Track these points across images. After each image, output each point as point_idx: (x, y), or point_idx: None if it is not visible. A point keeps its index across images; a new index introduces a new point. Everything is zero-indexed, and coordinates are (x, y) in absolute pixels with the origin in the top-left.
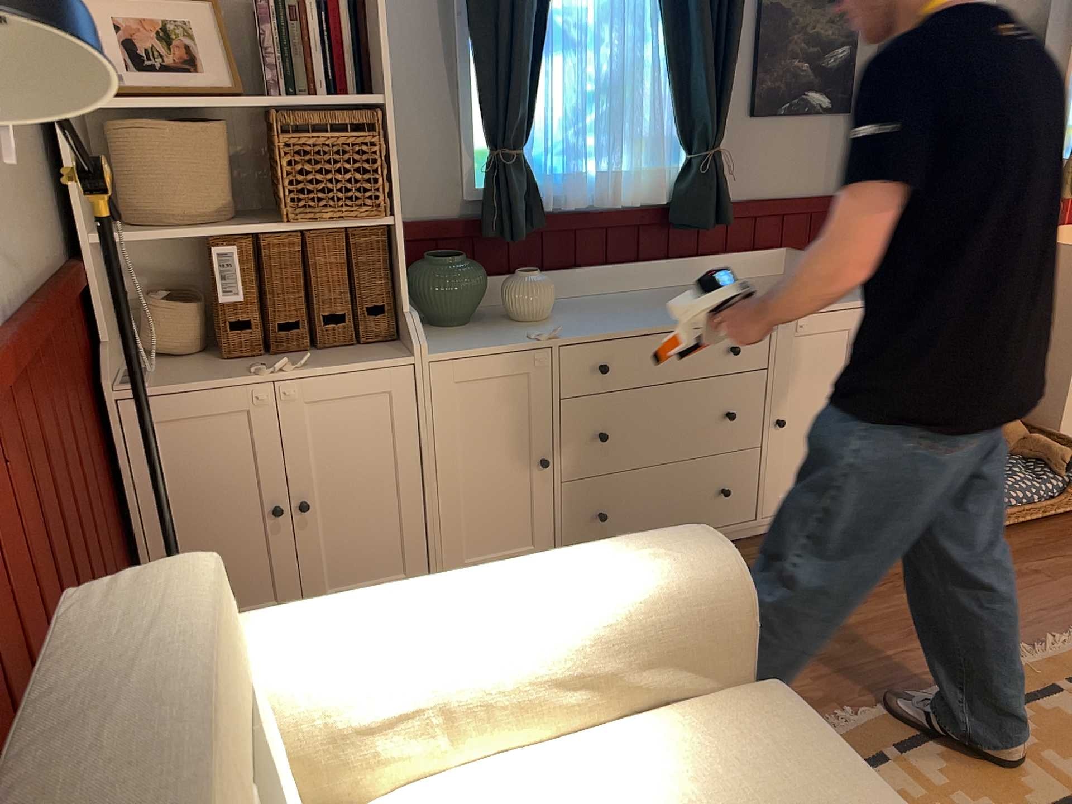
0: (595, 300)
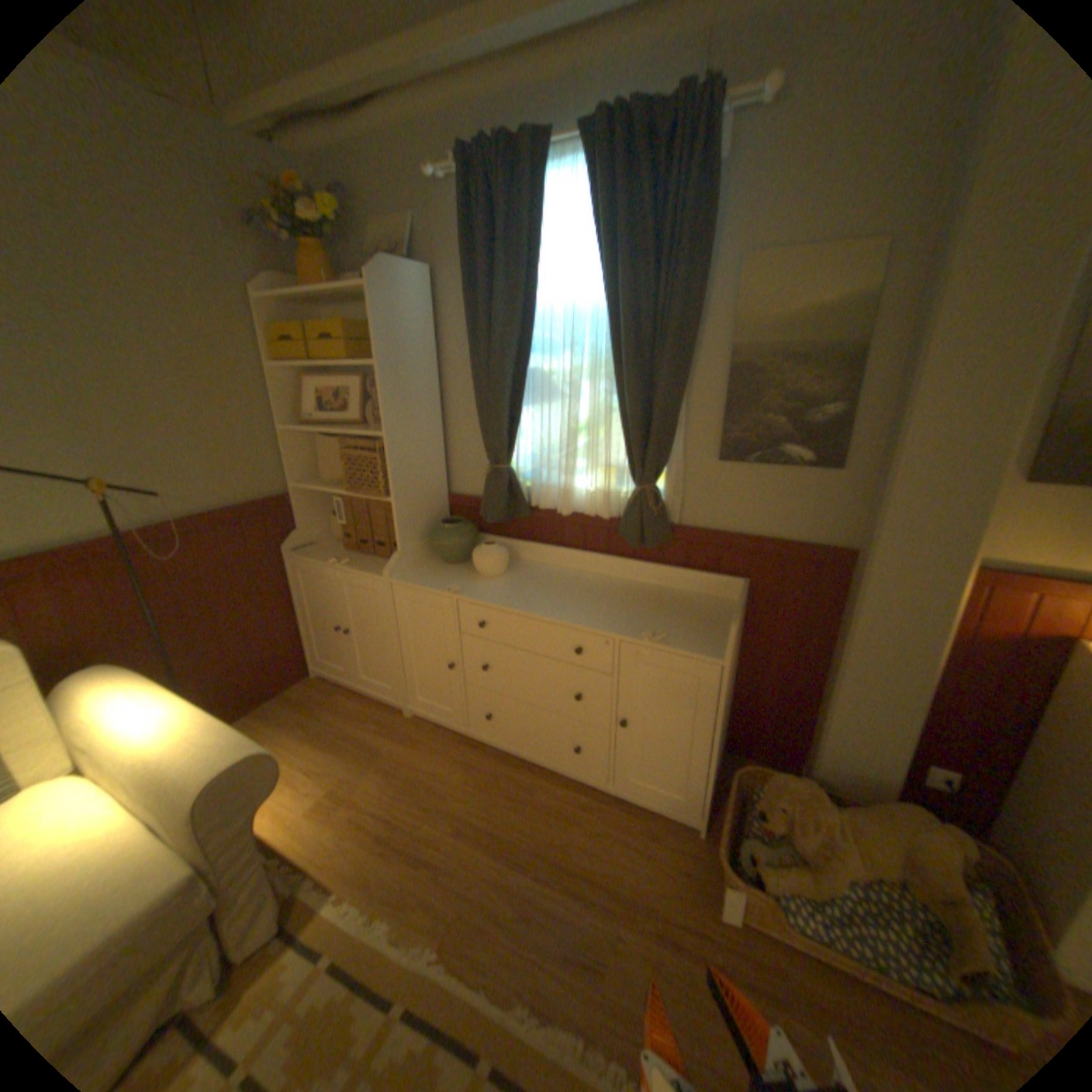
0: (557, 573)
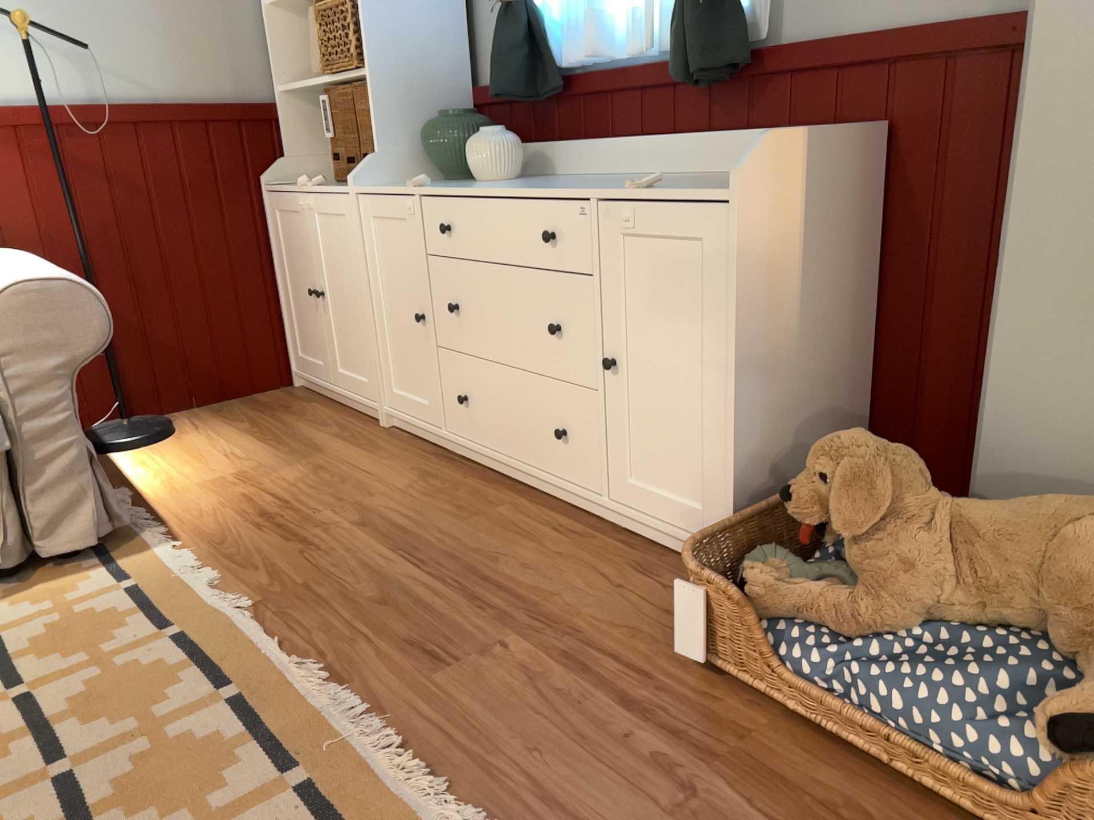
0: (589, 178)
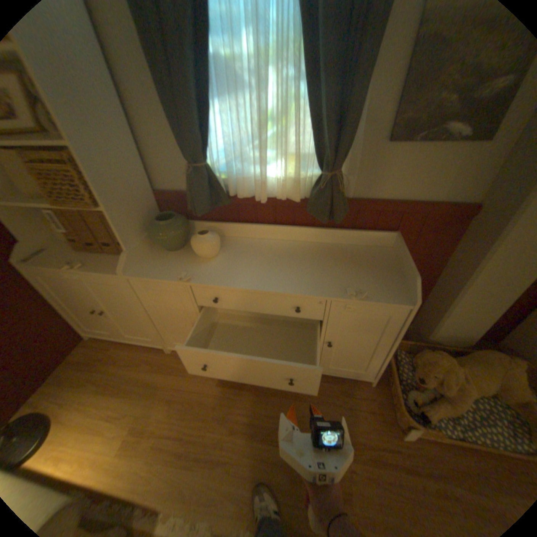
0: (258, 244)
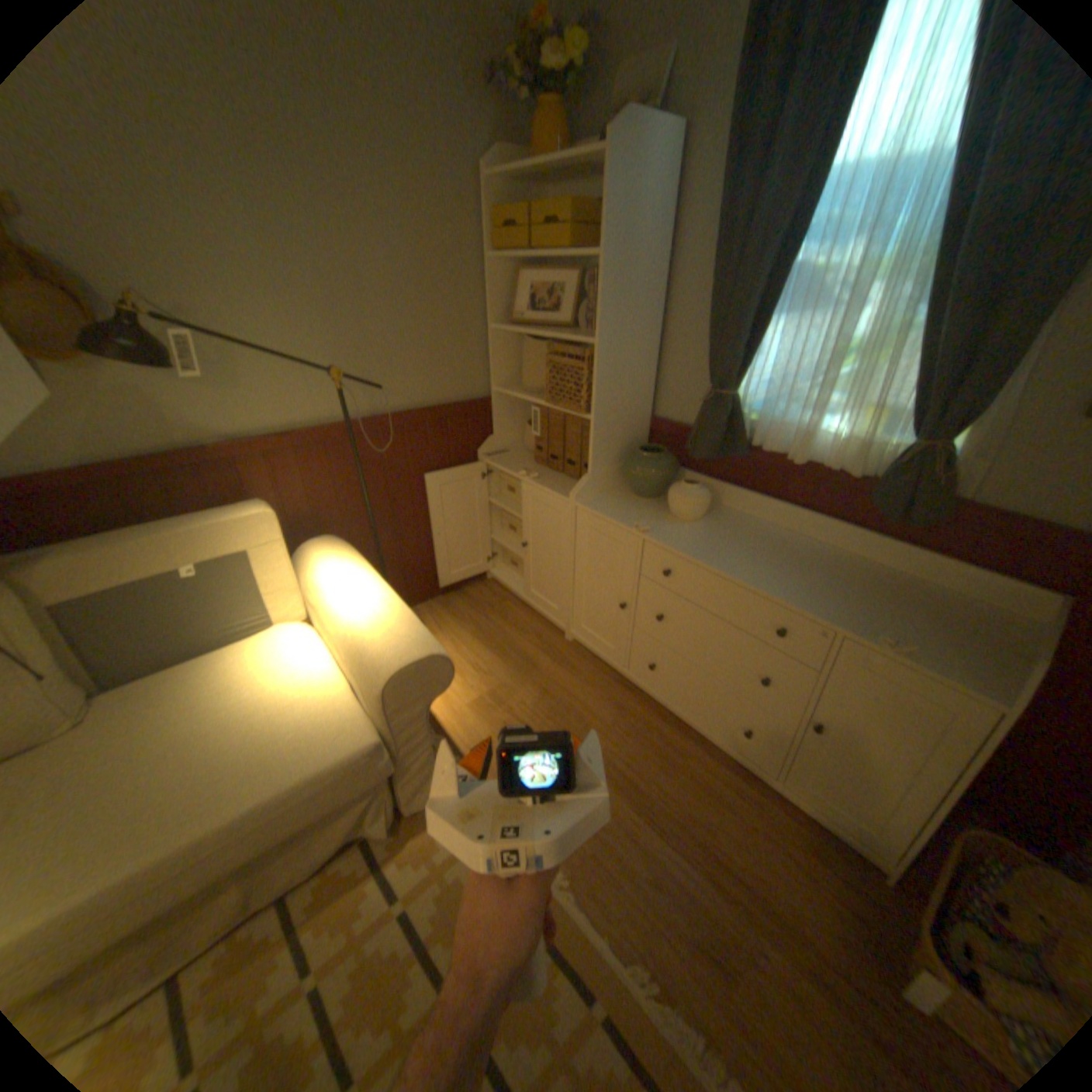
0: (767, 530)
